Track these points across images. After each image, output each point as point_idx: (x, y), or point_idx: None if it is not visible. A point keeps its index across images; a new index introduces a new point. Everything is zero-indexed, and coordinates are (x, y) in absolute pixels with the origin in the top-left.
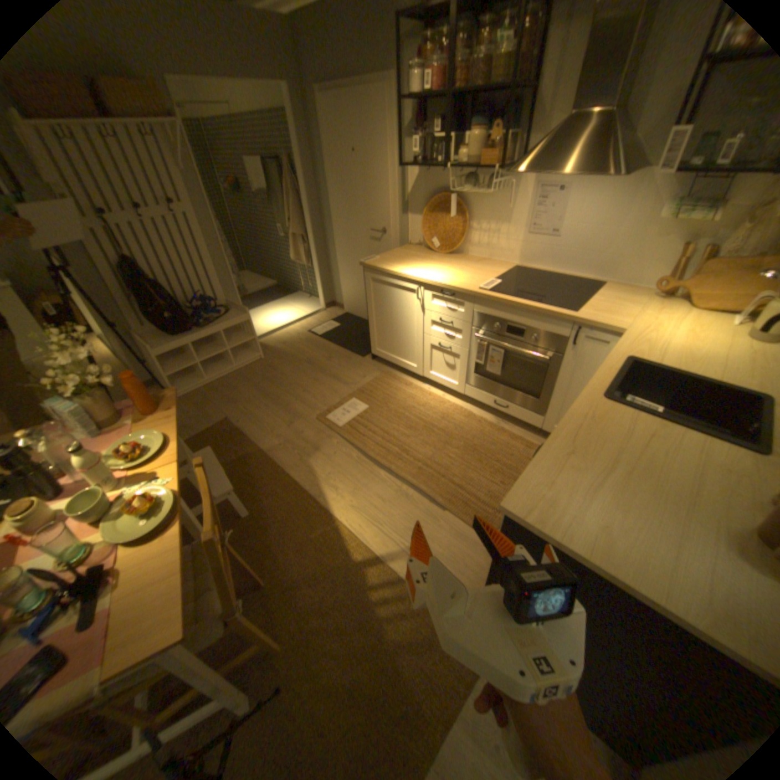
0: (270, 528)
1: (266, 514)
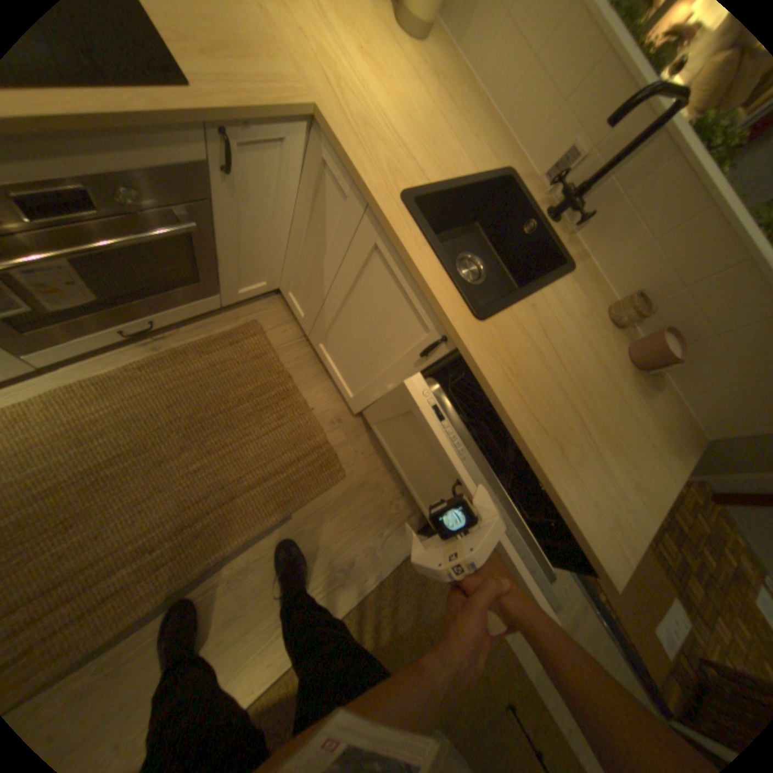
0: None
1: None
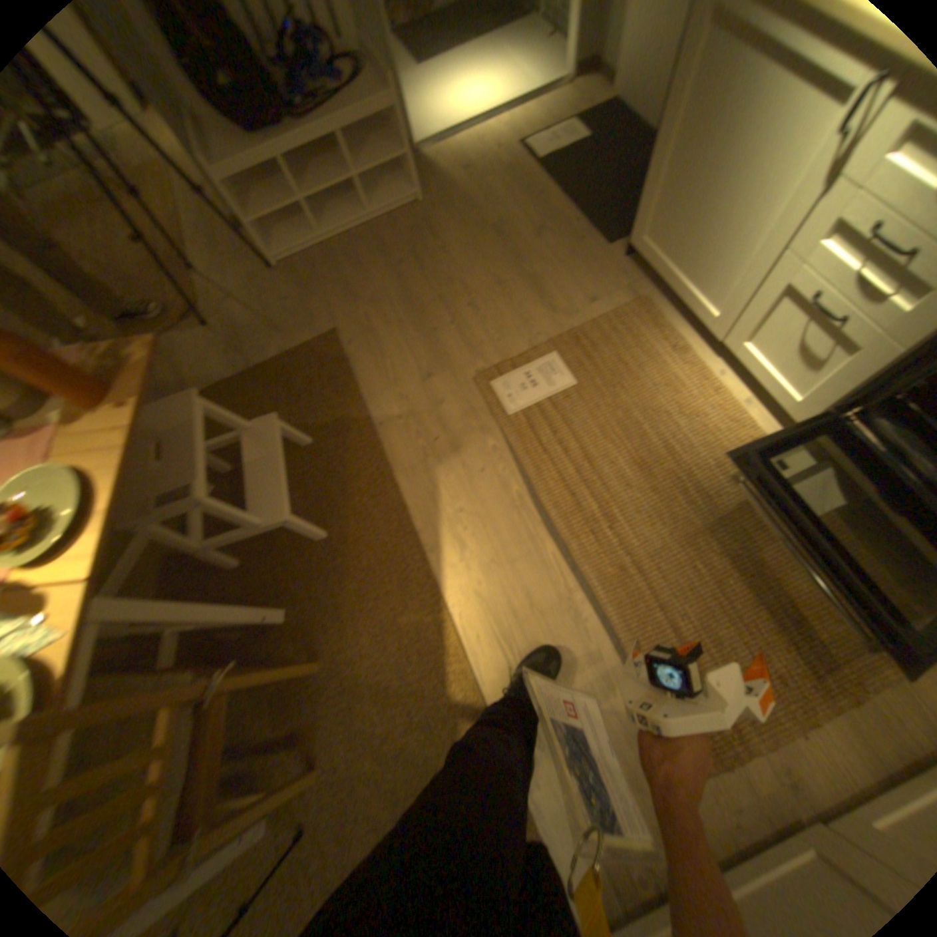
0: (348, 578)
1: (348, 550)
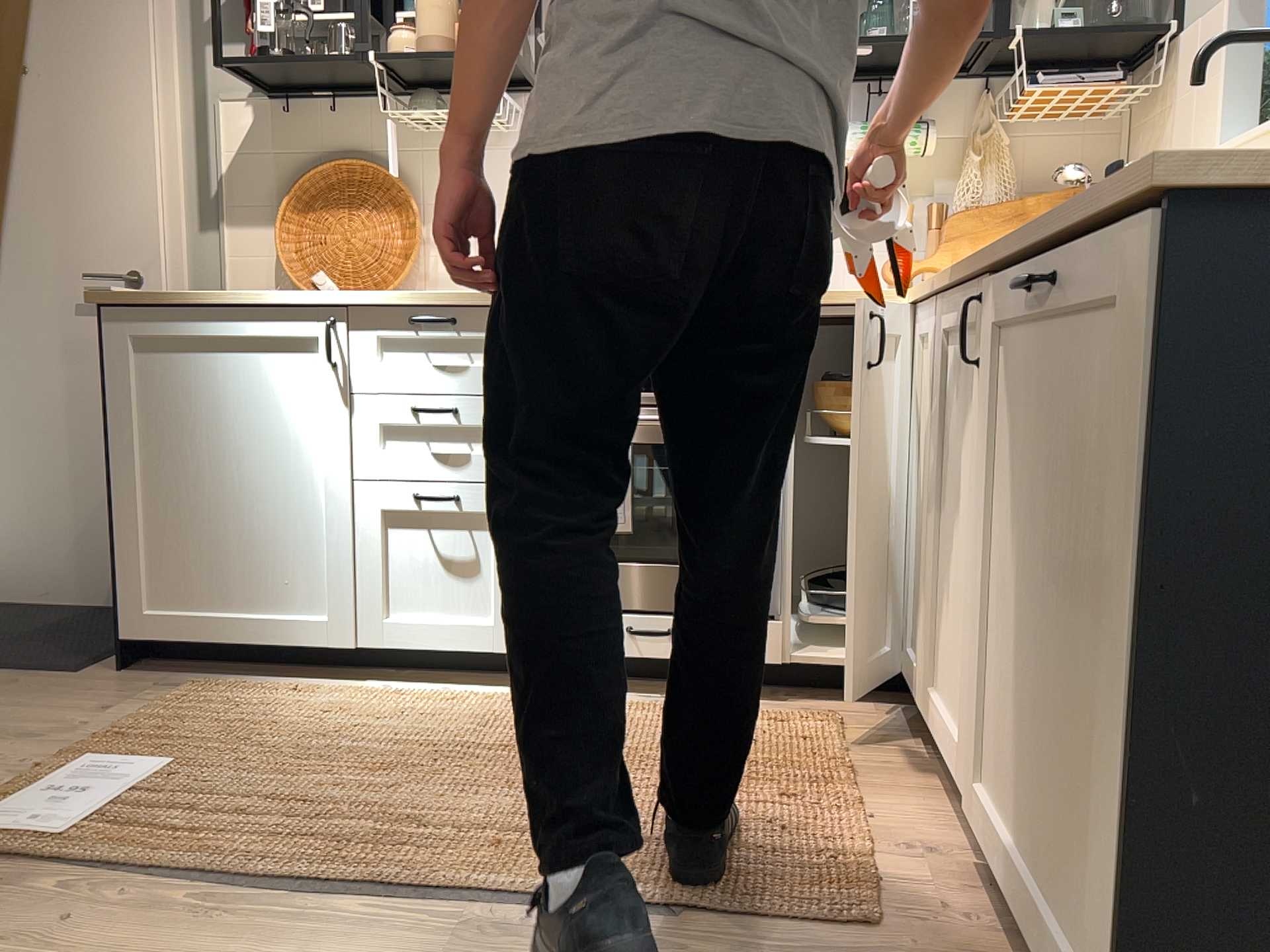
0: None
1: None
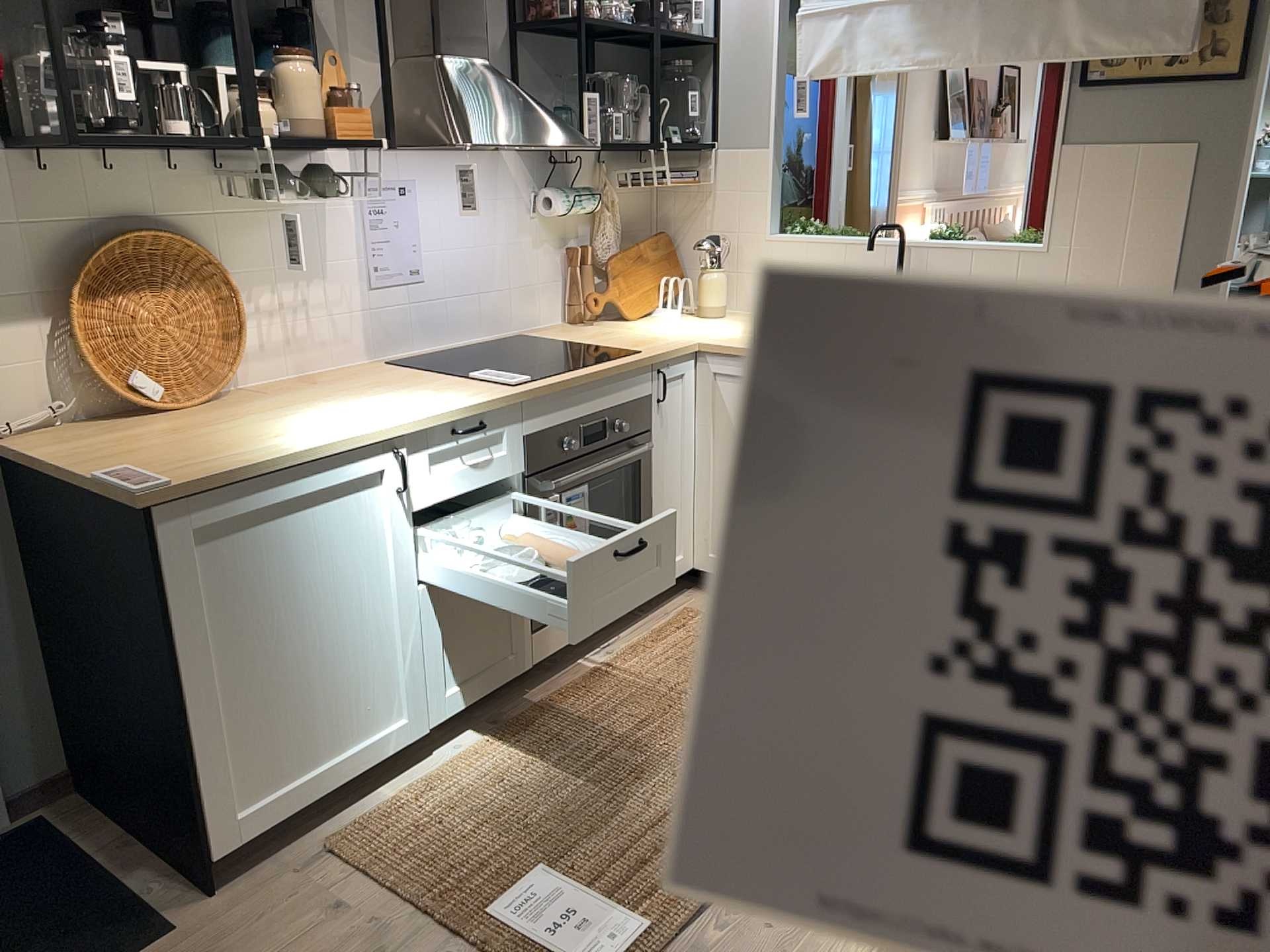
0: None
1: None
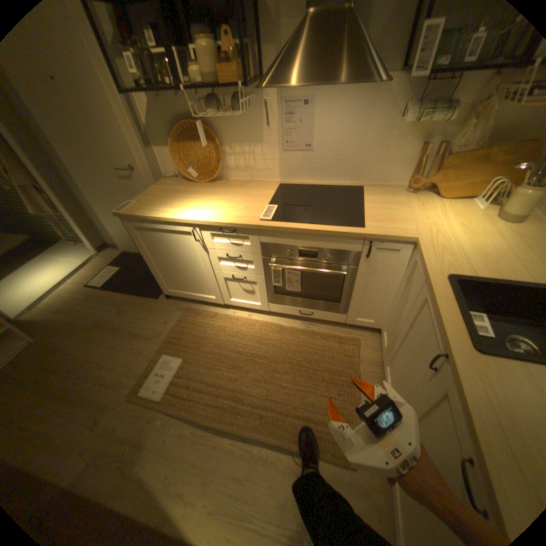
0: None
1: None
